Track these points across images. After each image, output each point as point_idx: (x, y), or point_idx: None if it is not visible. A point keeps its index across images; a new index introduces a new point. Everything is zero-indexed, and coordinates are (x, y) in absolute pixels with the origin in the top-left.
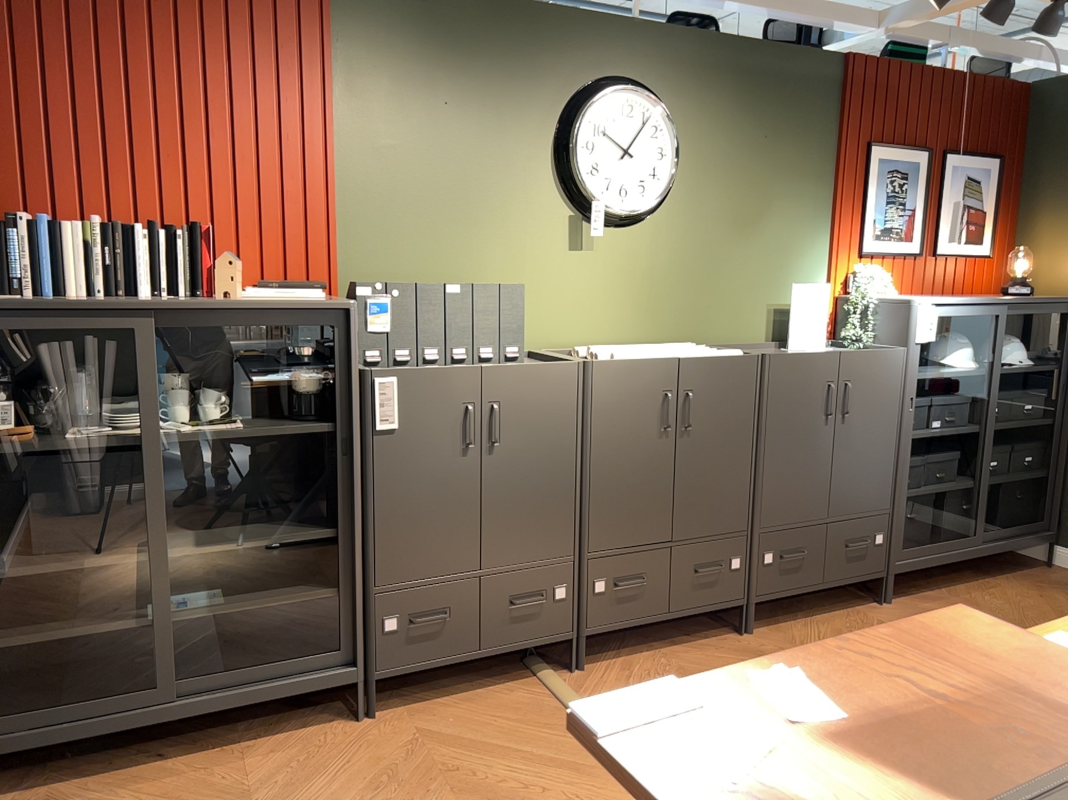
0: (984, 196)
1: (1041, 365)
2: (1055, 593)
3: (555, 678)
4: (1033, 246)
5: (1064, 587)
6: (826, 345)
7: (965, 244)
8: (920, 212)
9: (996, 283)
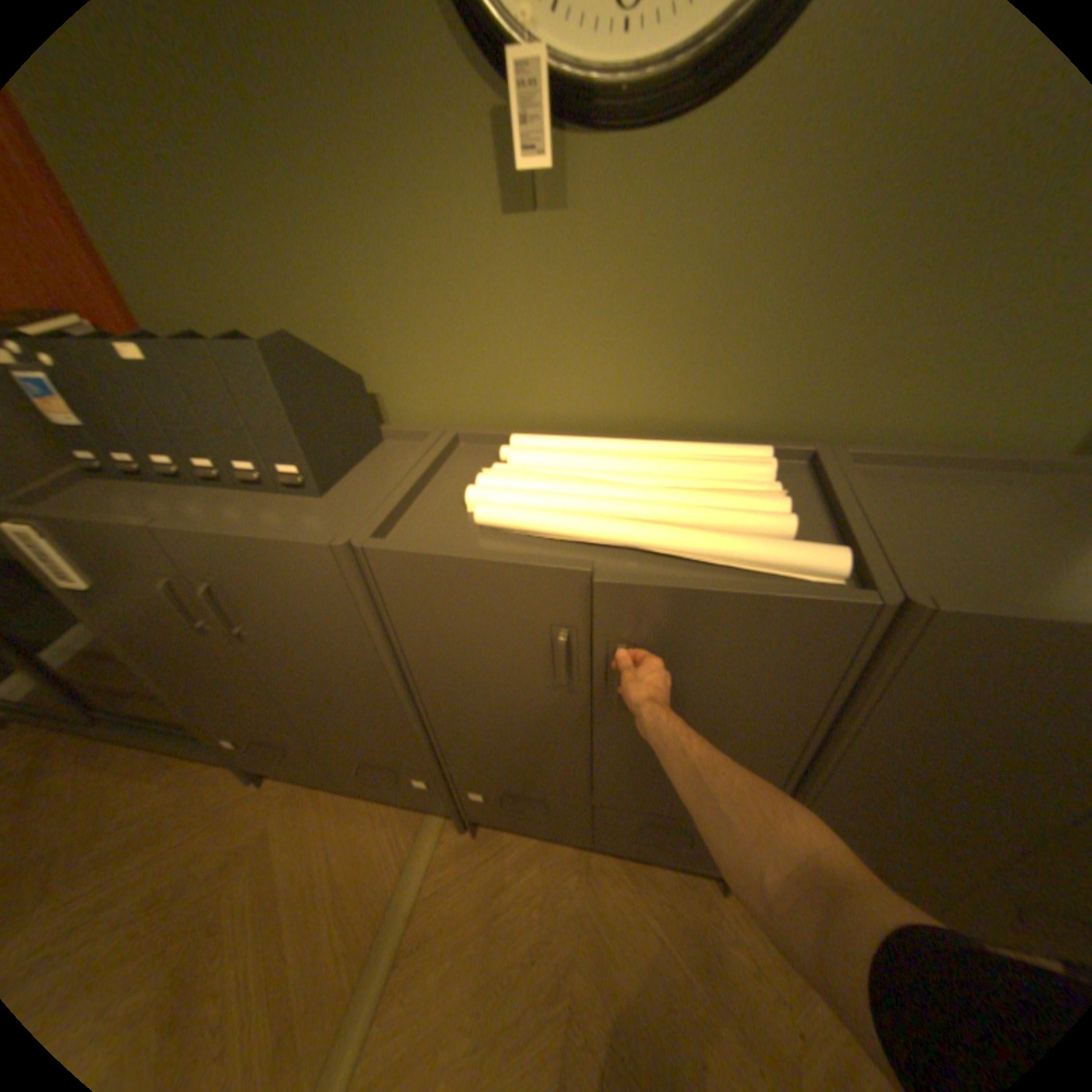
0: None
1: None
2: None
3: (432, 837)
4: None
5: None
6: None
7: None
8: None
9: None
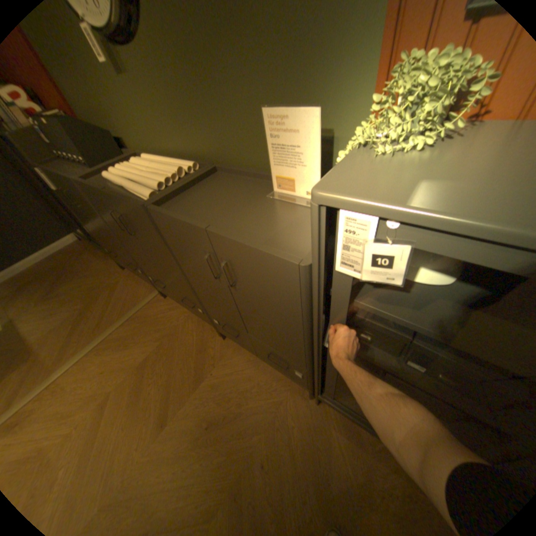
0: None
1: None
2: None
3: (153, 294)
4: None
5: None
6: None
7: None
8: None
9: None
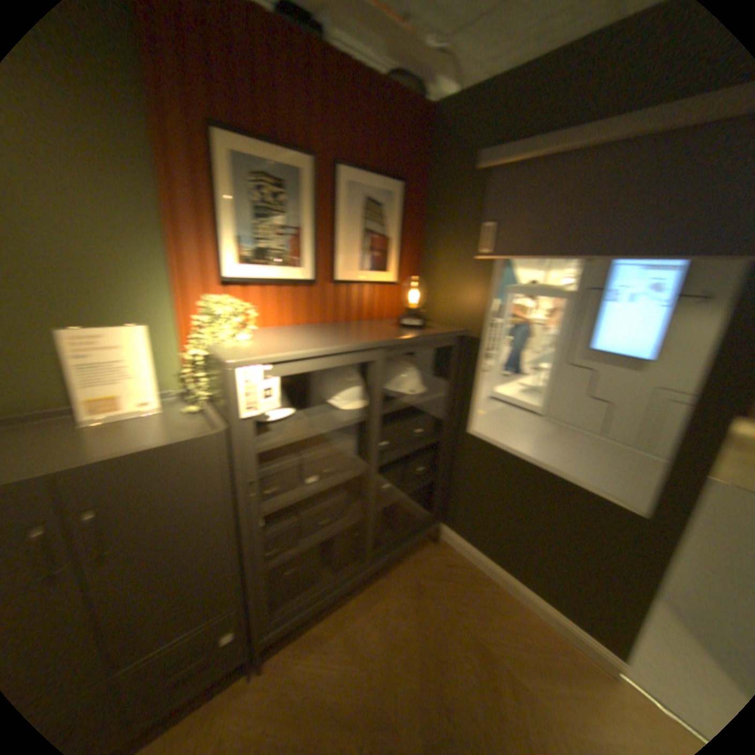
0: (386, 219)
1: (432, 384)
2: (428, 600)
3: None
4: (432, 273)
5: (438, 585)
6: (157, 403)
7: (368, 269)
8: (306, 229)
9: (403, 306)
